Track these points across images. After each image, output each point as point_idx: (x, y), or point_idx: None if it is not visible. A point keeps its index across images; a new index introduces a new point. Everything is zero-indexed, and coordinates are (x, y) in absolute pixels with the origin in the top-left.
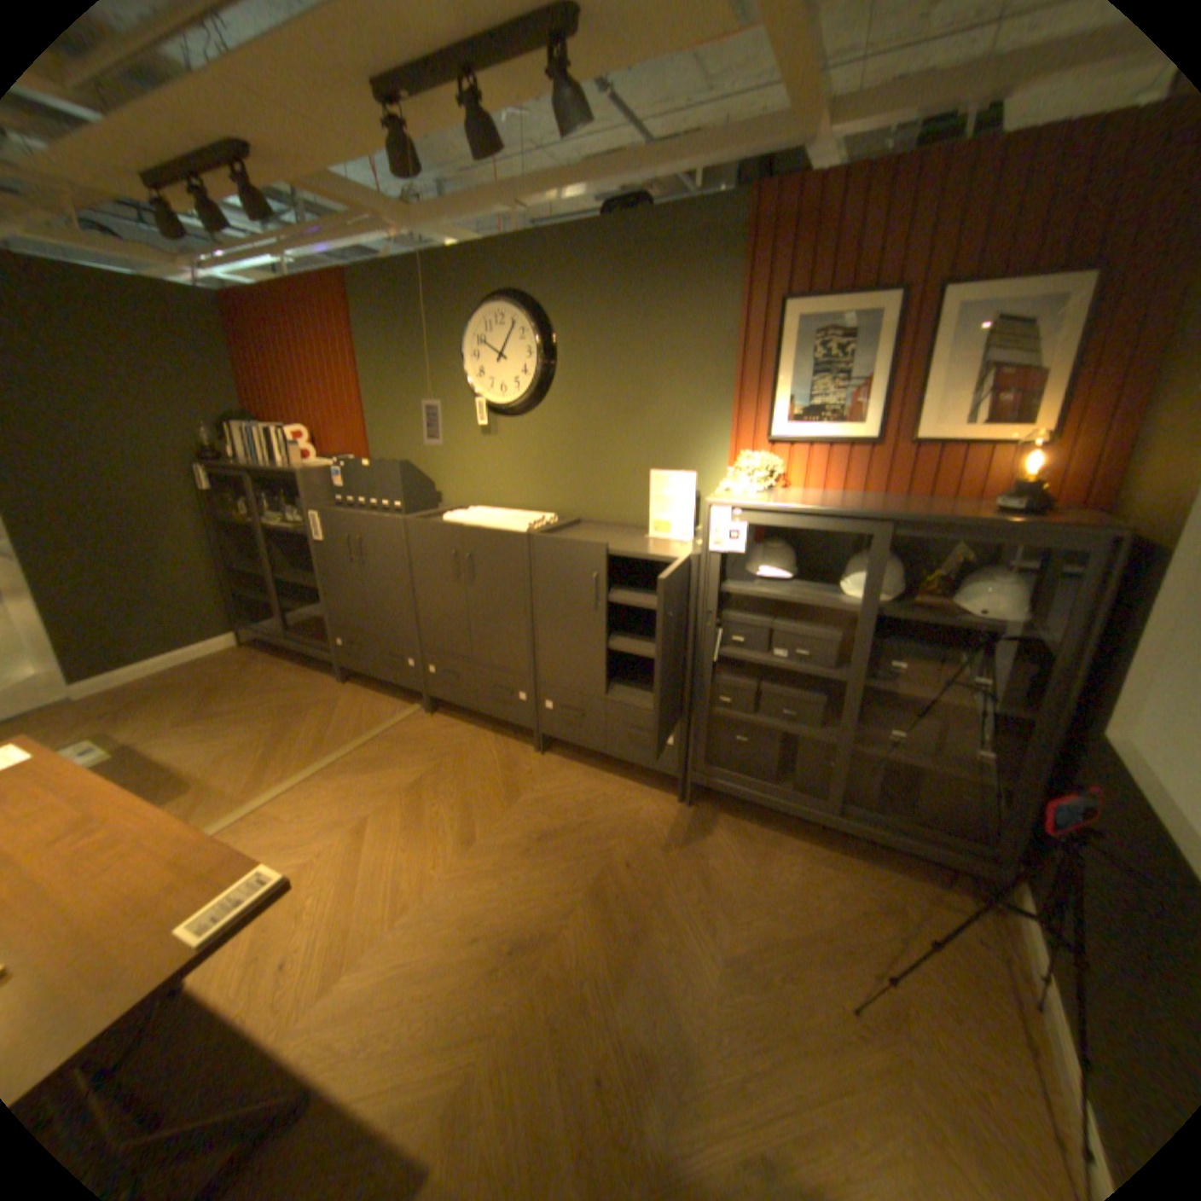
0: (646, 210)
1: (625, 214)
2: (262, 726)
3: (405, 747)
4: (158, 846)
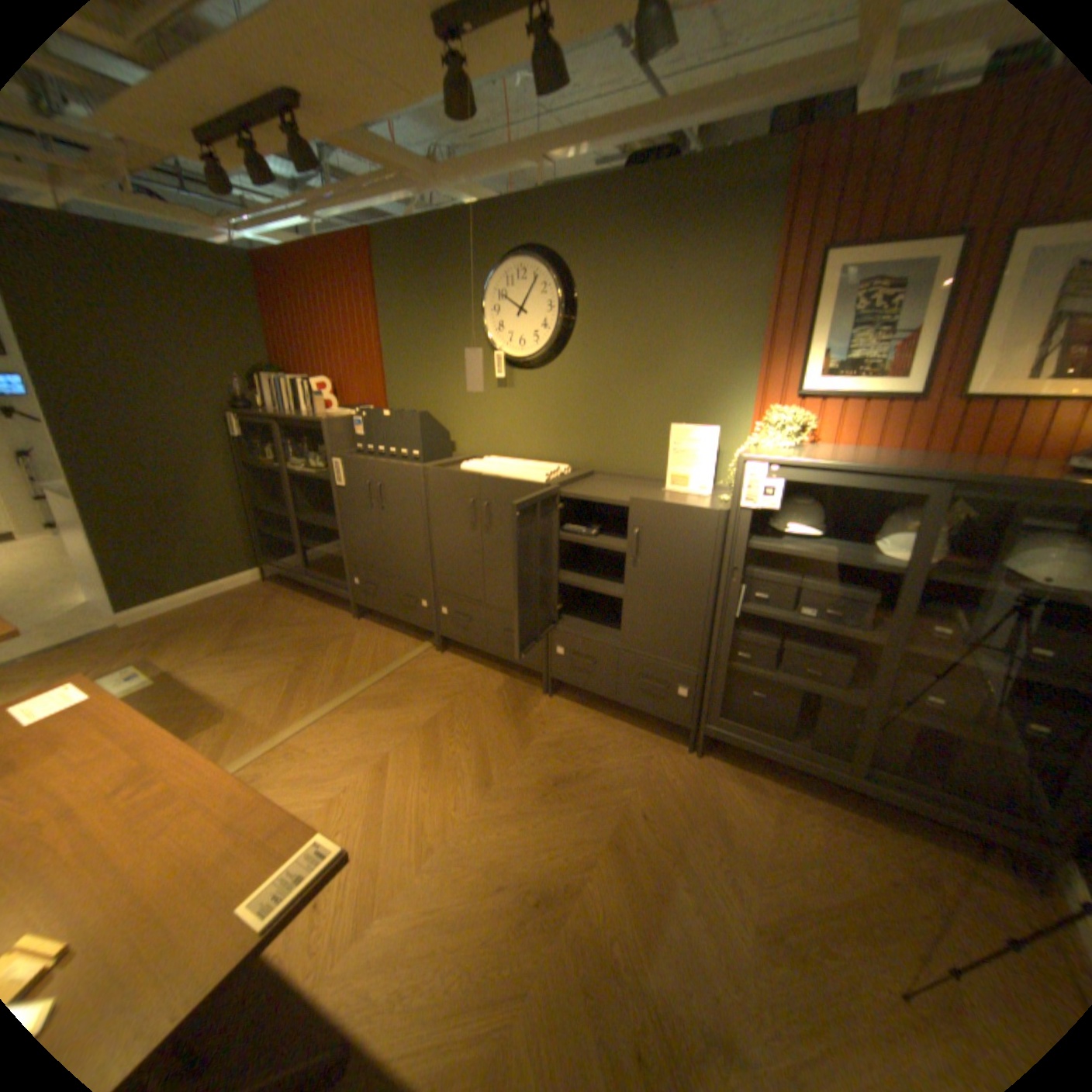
0: (679, 160)
1: (656, 165)
2: (286, 658)
3: (419, 684)
4: (213, 805)
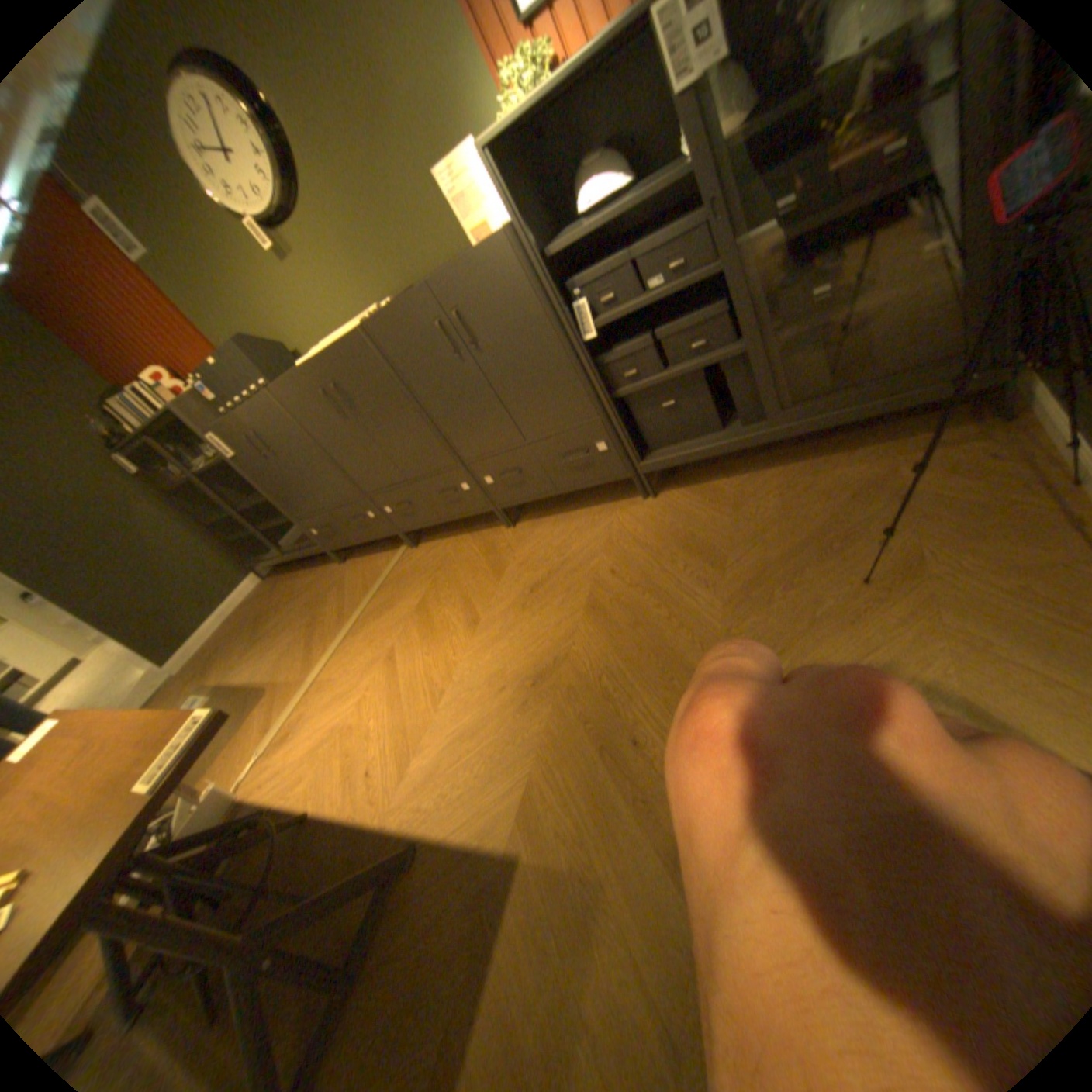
0: None
1: None
2: (299, 624)
3: (405, 581)
4: (131, 737)
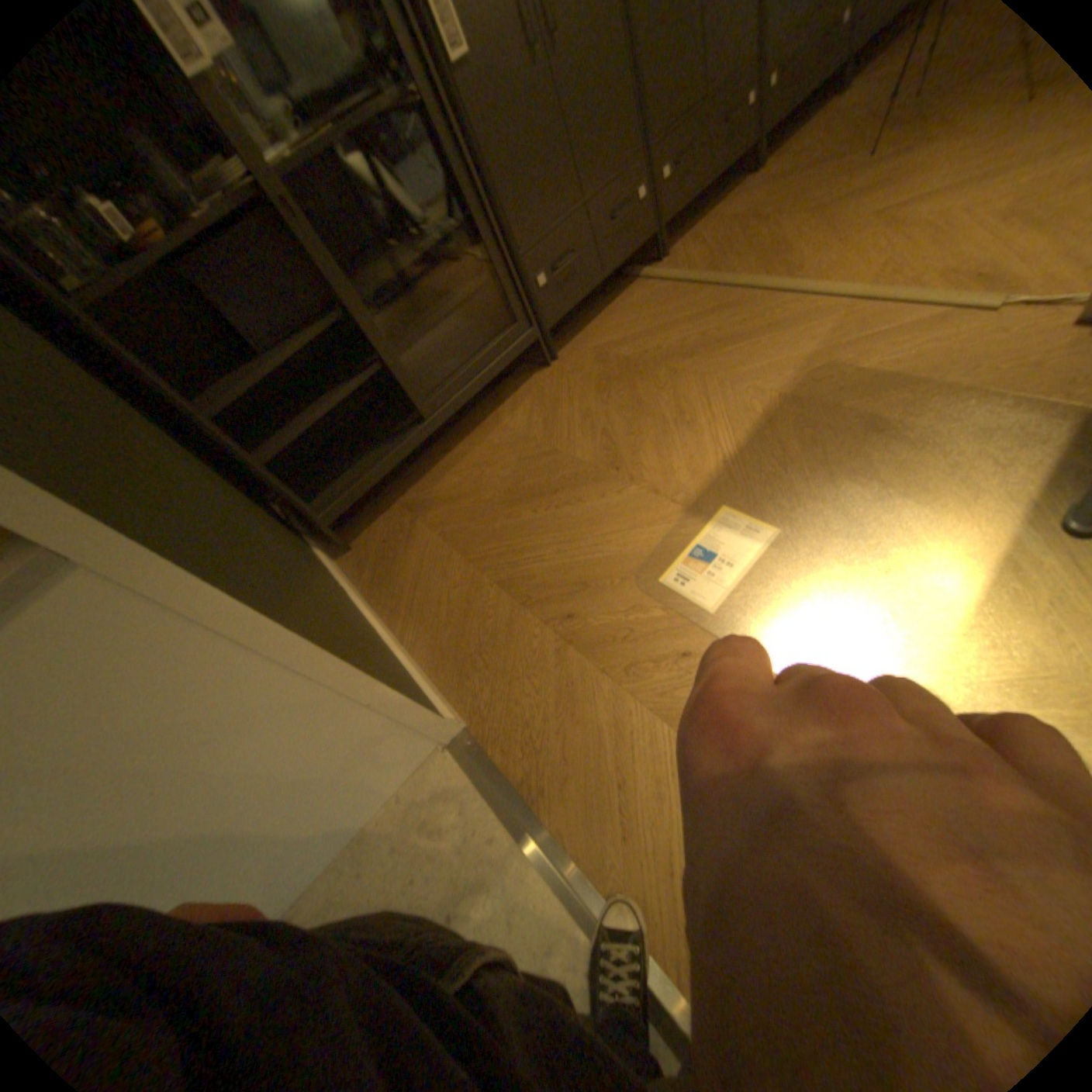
0: None
1: None
2: (660, 379)
3: (738, 243)
4: None
